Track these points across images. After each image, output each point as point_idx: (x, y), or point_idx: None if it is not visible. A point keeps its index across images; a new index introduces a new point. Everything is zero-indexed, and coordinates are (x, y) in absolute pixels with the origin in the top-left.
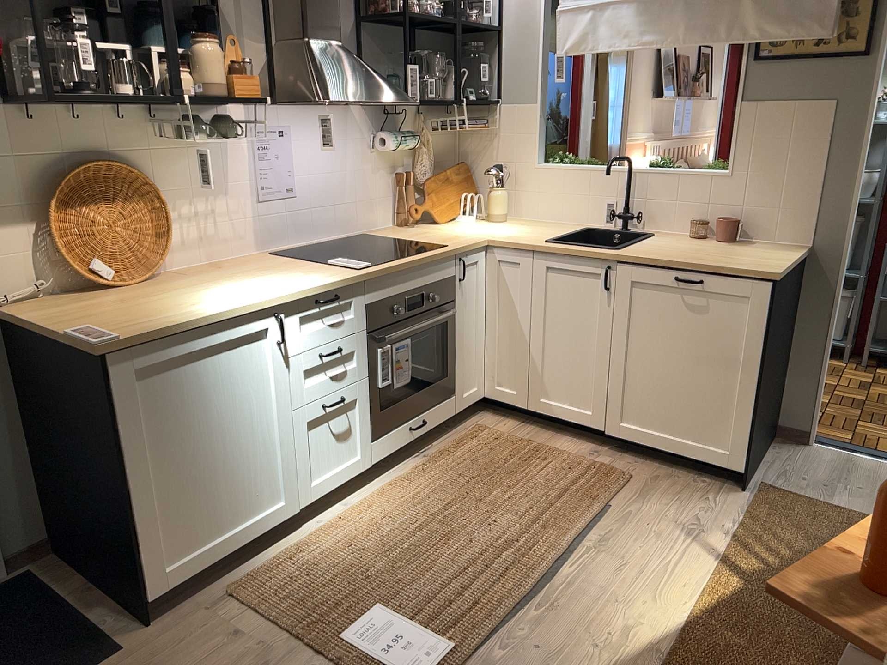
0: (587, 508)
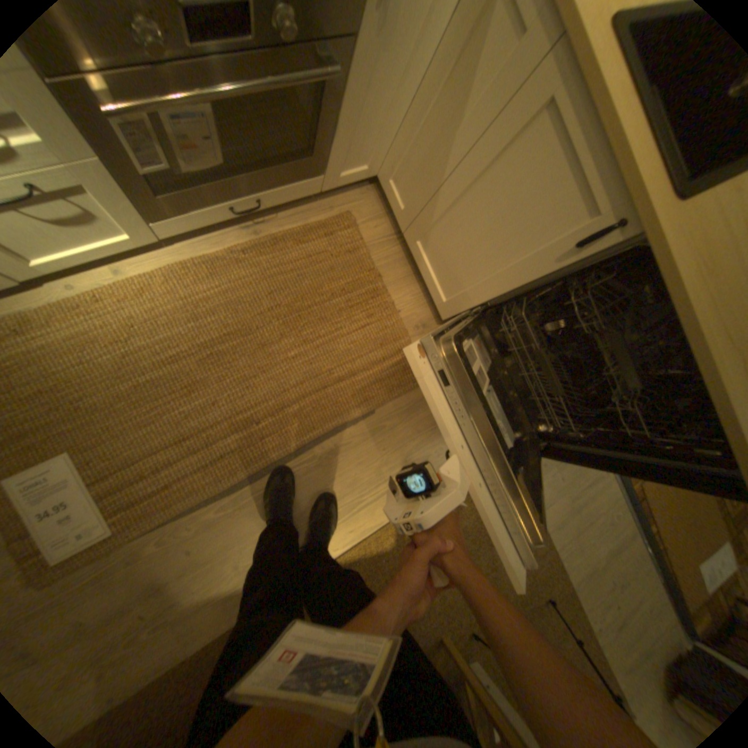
0: (348, 407)
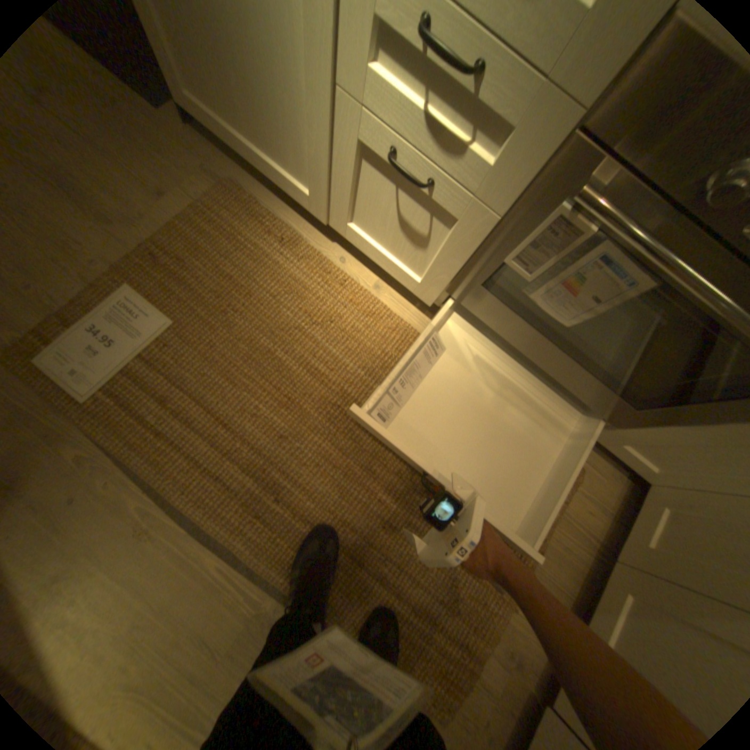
0: (351, 618)
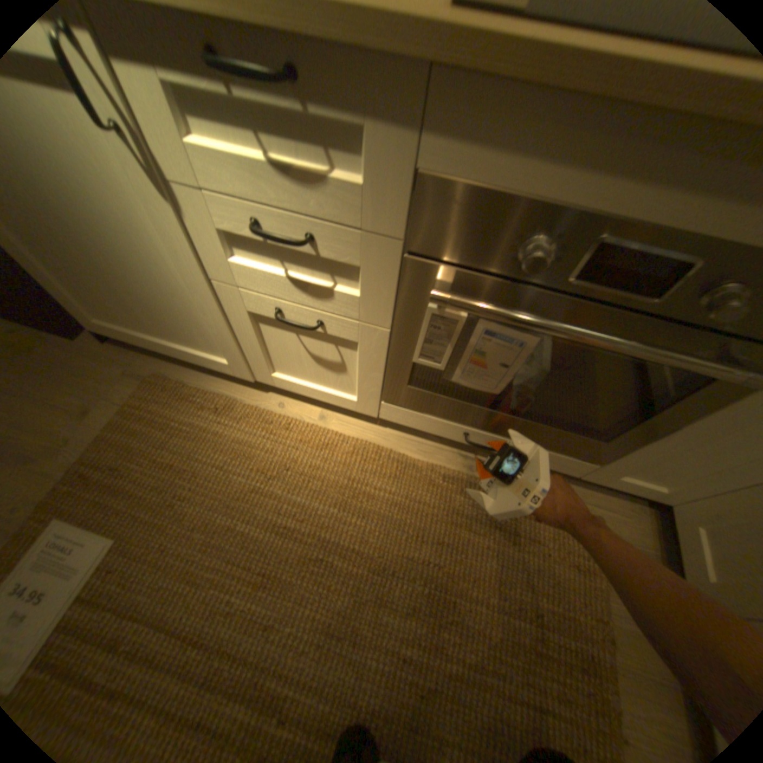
0: None
